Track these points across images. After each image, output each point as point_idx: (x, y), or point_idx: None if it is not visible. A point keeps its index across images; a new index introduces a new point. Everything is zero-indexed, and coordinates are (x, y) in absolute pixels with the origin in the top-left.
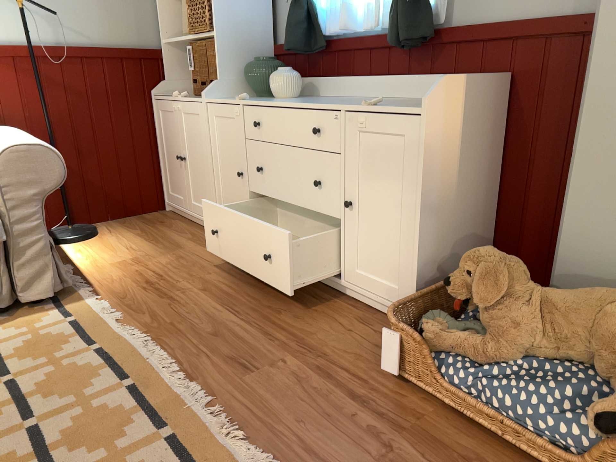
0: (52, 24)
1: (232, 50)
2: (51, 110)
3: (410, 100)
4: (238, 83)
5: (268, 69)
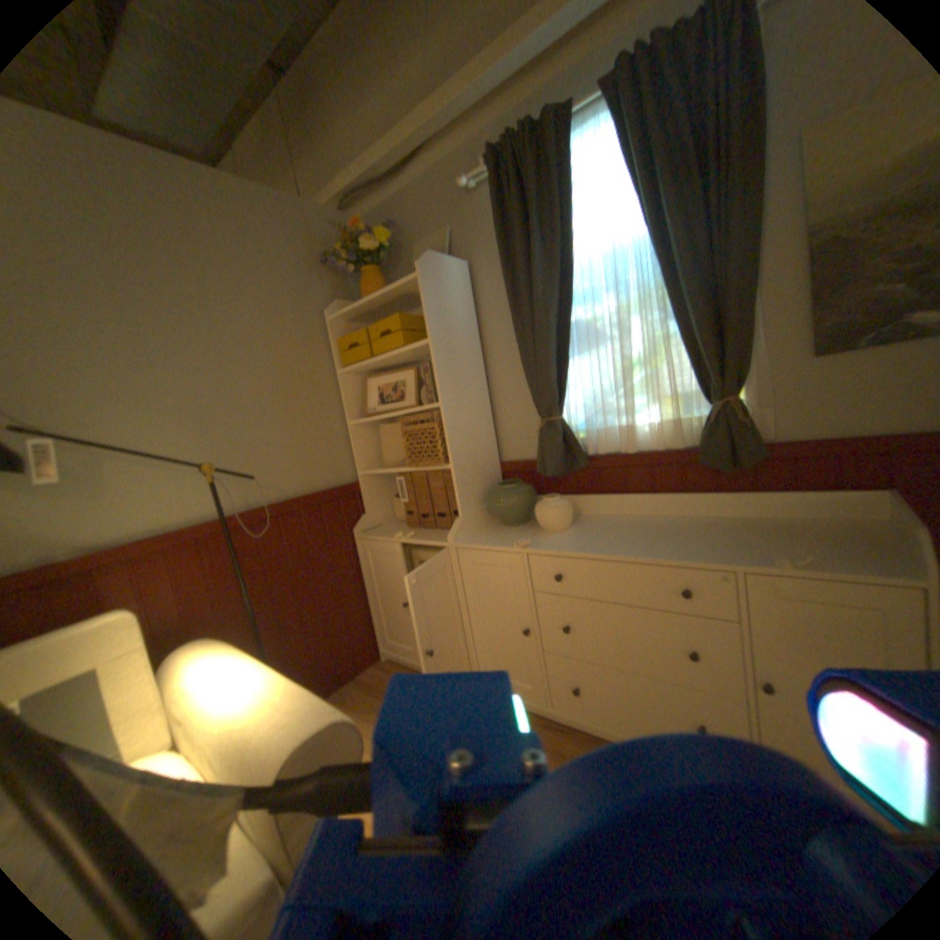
0: (239, 483)
1: (469, 478)
2: (243, 589)
3: (748, 521)
4: (480, 512)
5: (525, 495)
